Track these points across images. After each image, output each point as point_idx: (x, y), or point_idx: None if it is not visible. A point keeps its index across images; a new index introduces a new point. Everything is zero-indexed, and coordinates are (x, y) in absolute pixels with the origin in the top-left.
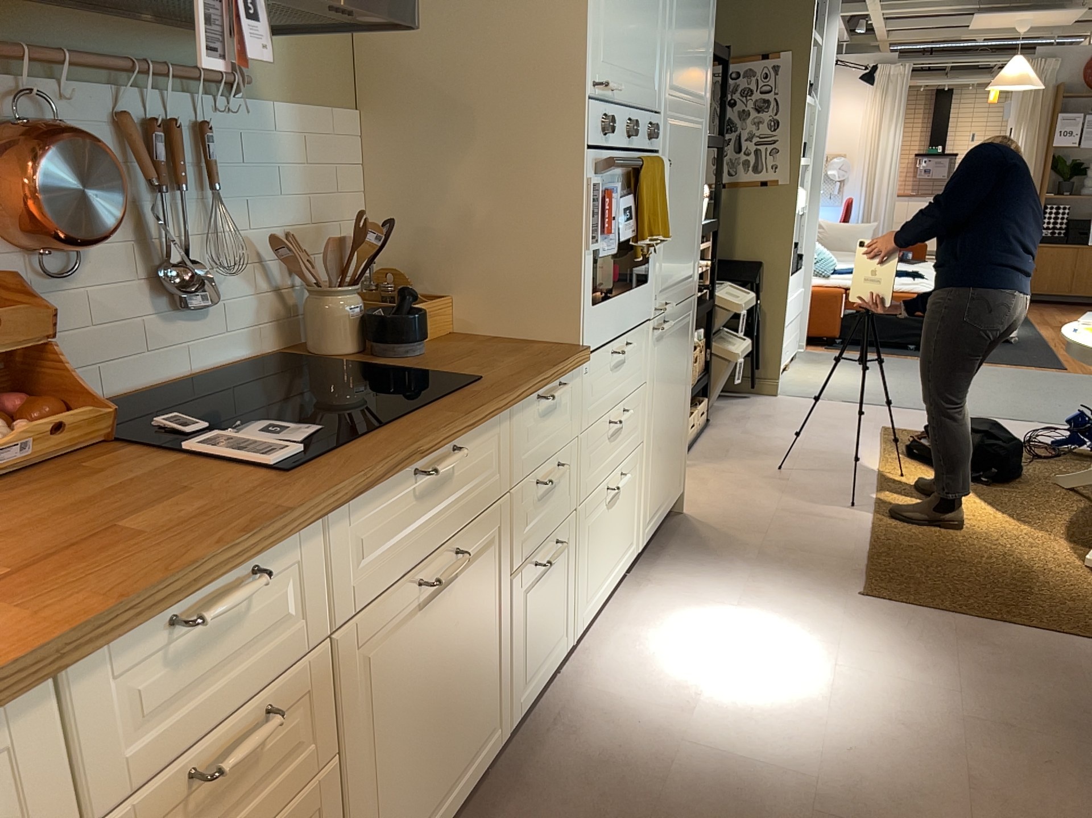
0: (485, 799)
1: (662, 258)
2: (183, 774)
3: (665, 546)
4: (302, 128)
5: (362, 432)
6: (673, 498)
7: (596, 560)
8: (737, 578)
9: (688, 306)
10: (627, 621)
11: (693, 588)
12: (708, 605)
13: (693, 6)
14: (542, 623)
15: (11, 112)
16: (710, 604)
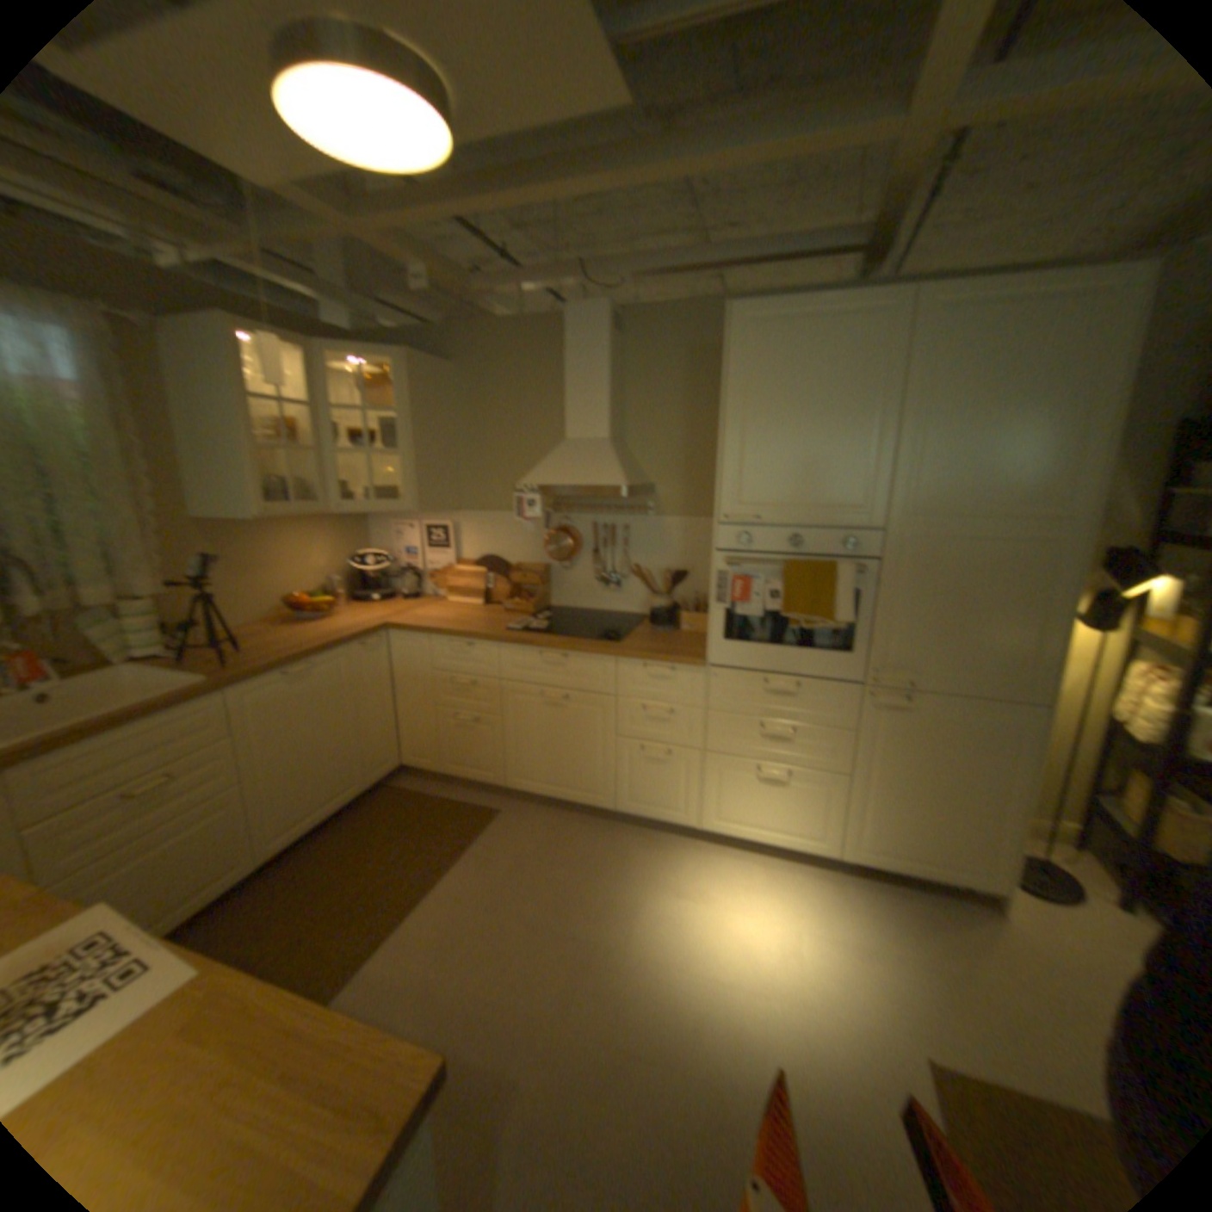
0: (596, 825)
1: (892, 644)
2: (455, 679)
3: (915, 903)
4: (684, 528)
5: (545, 636)
6: (961, 882)
7: (737, 804)
8: (889, 952)
9: (1002, 710)
10: (770, 874)
11: (846, 916)
12: (824, 924)
13: (991, 432)
14: (652, 785)
15: (560, 525)
16: (824, 925)
